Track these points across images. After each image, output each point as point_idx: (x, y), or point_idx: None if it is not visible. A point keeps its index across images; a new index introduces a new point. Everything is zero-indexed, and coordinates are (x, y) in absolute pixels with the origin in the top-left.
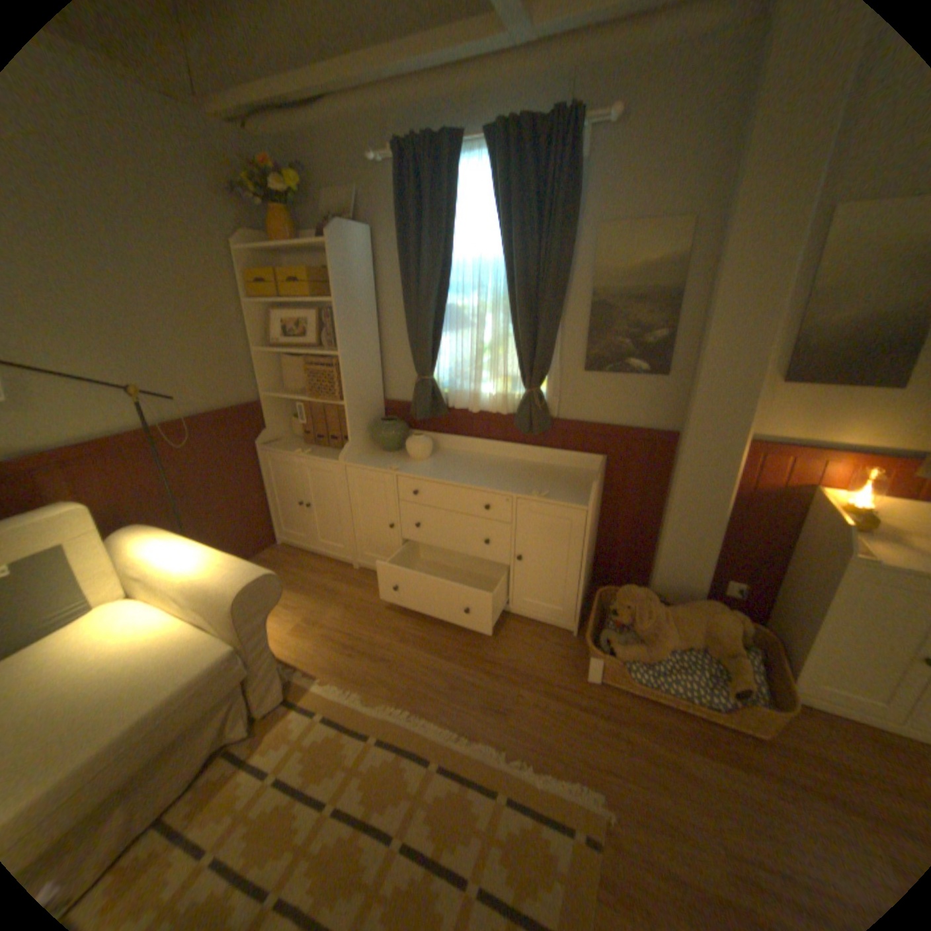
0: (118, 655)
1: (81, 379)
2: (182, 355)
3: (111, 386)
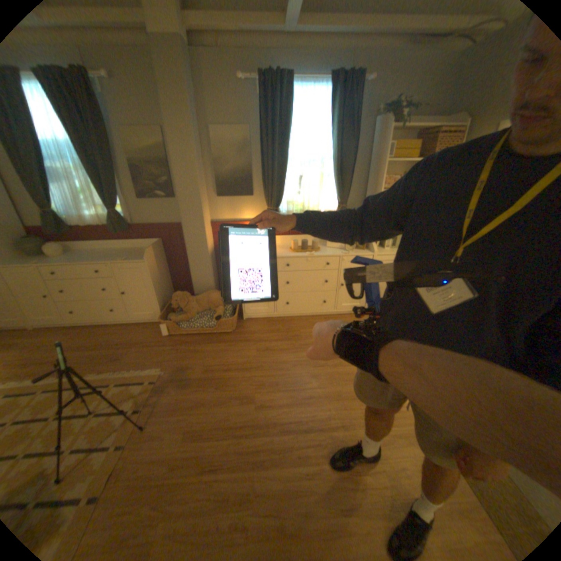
0: None
1: None
2: None
3: None
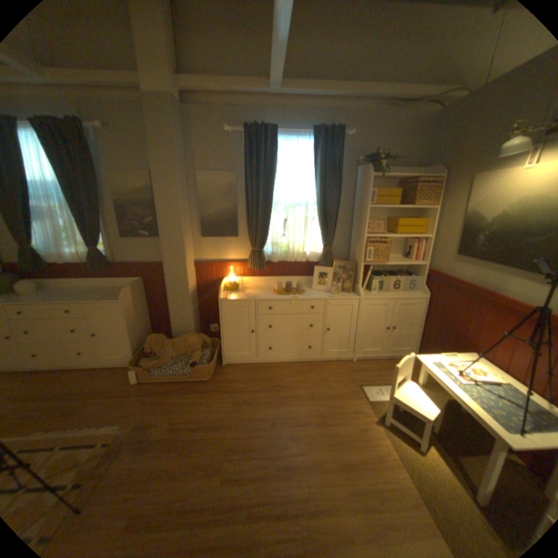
0: None
1: None
2: None
3: None
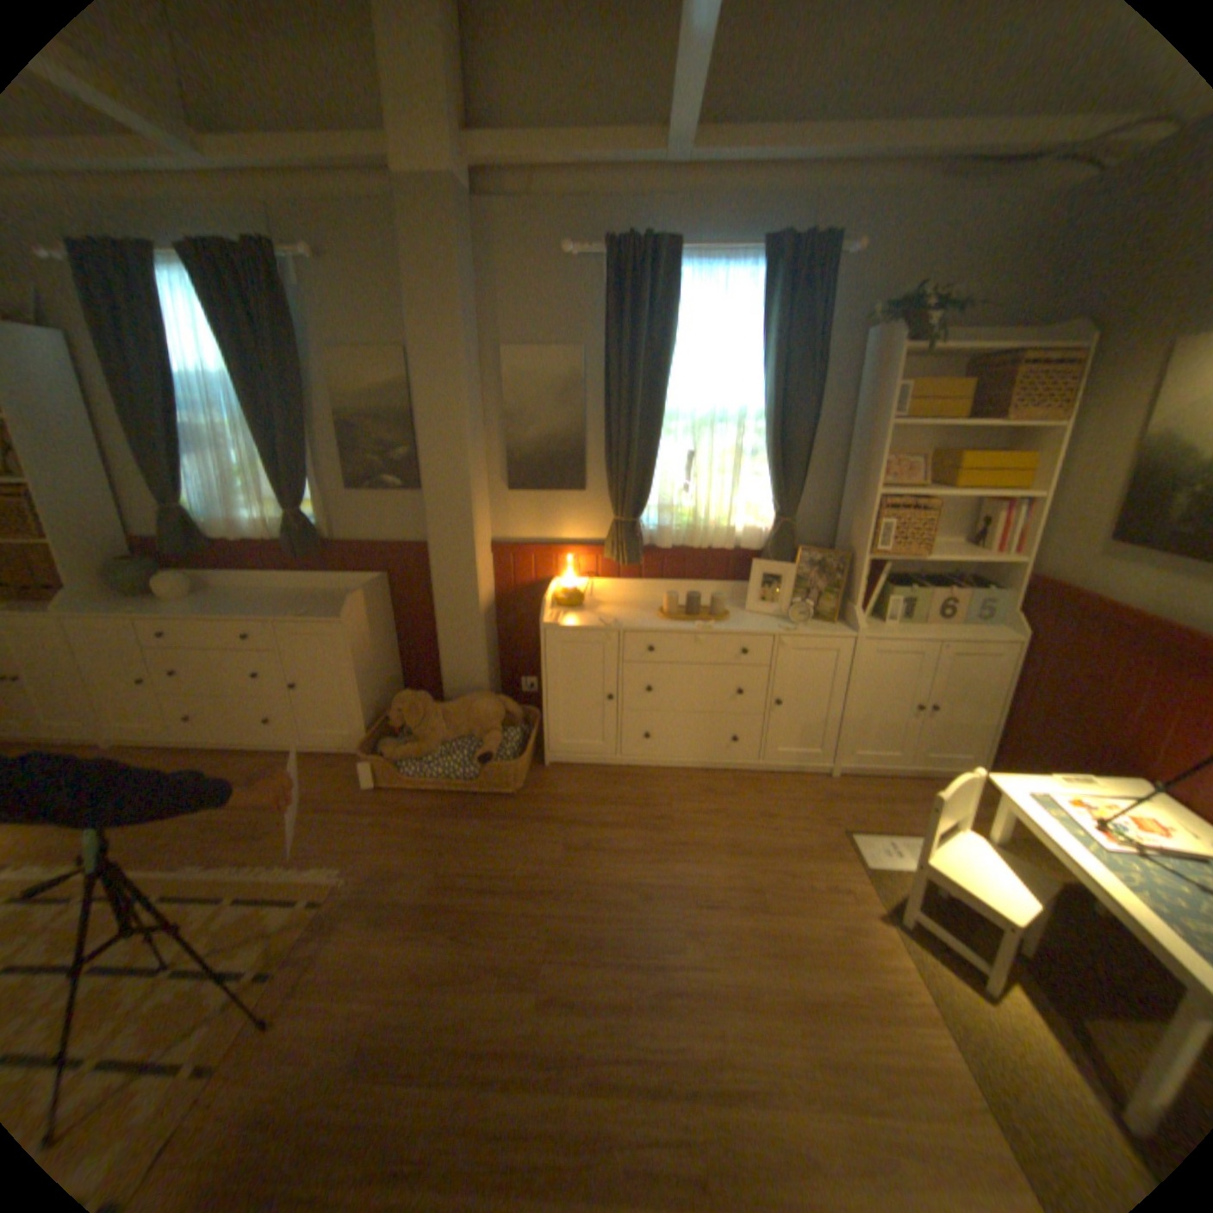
0: None
1: None
2: None
3: None
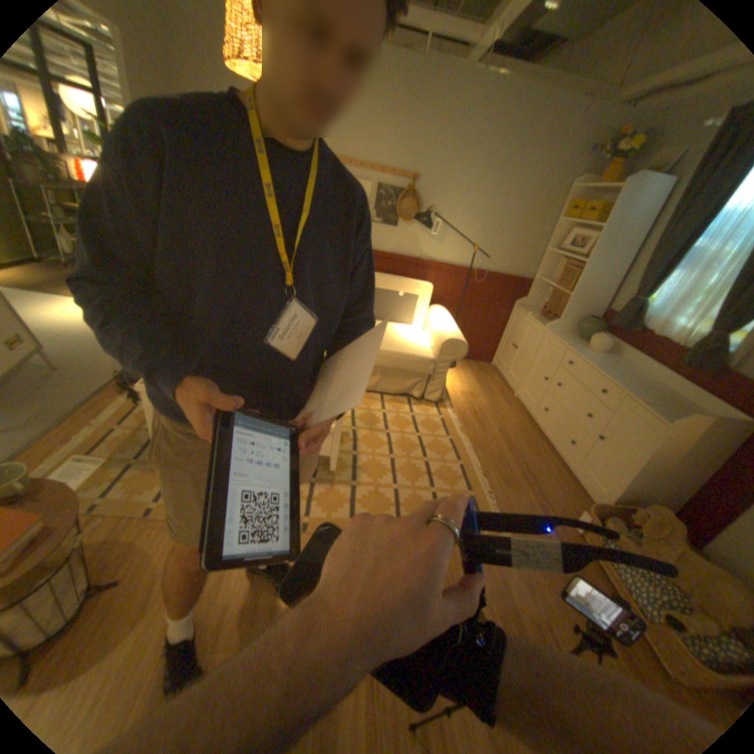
0: (406, 338)
1: (463, 237)
2: (508, 240)
3: (471, 245)
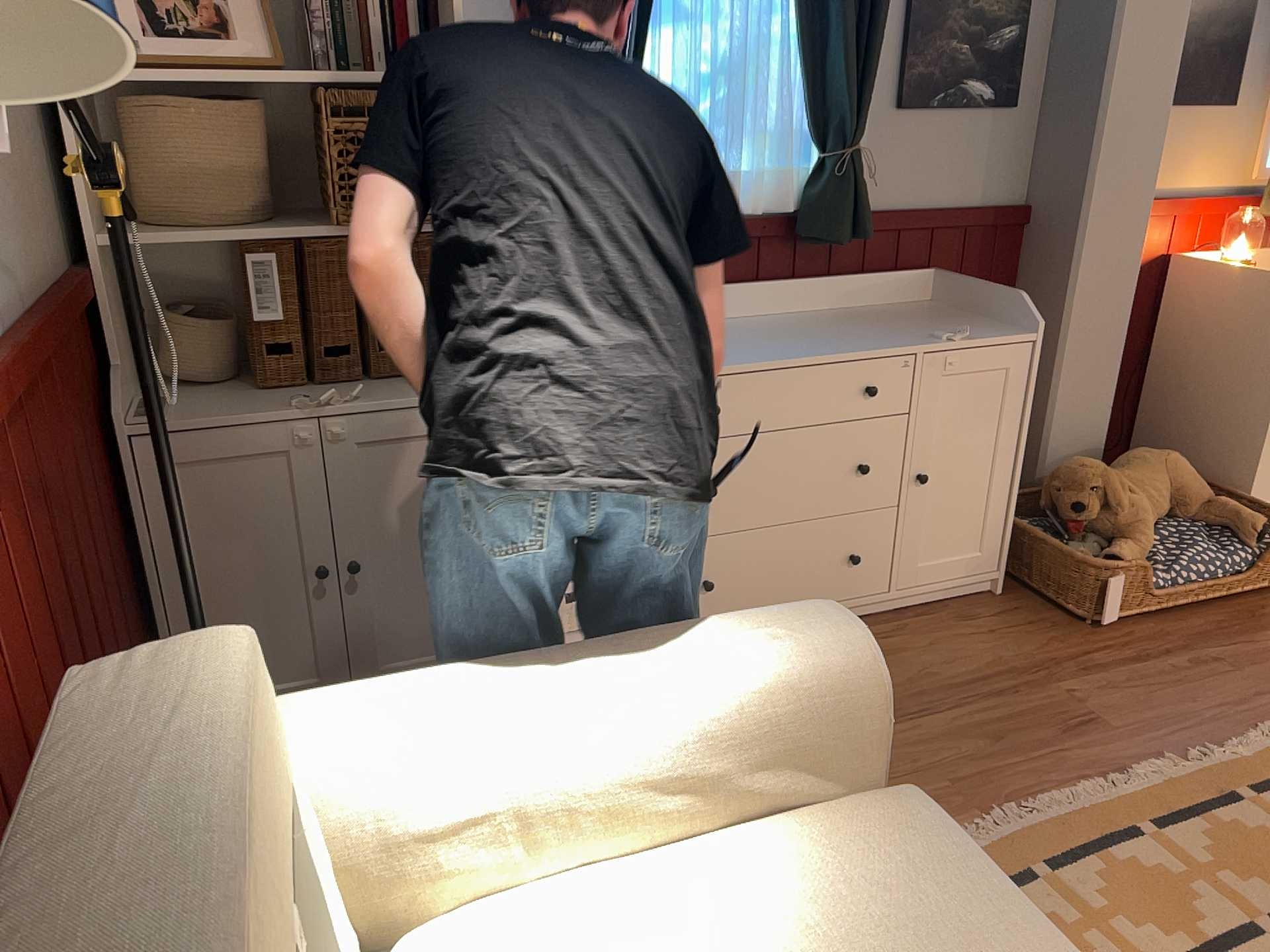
0: None
1: None
2: None
3: None
